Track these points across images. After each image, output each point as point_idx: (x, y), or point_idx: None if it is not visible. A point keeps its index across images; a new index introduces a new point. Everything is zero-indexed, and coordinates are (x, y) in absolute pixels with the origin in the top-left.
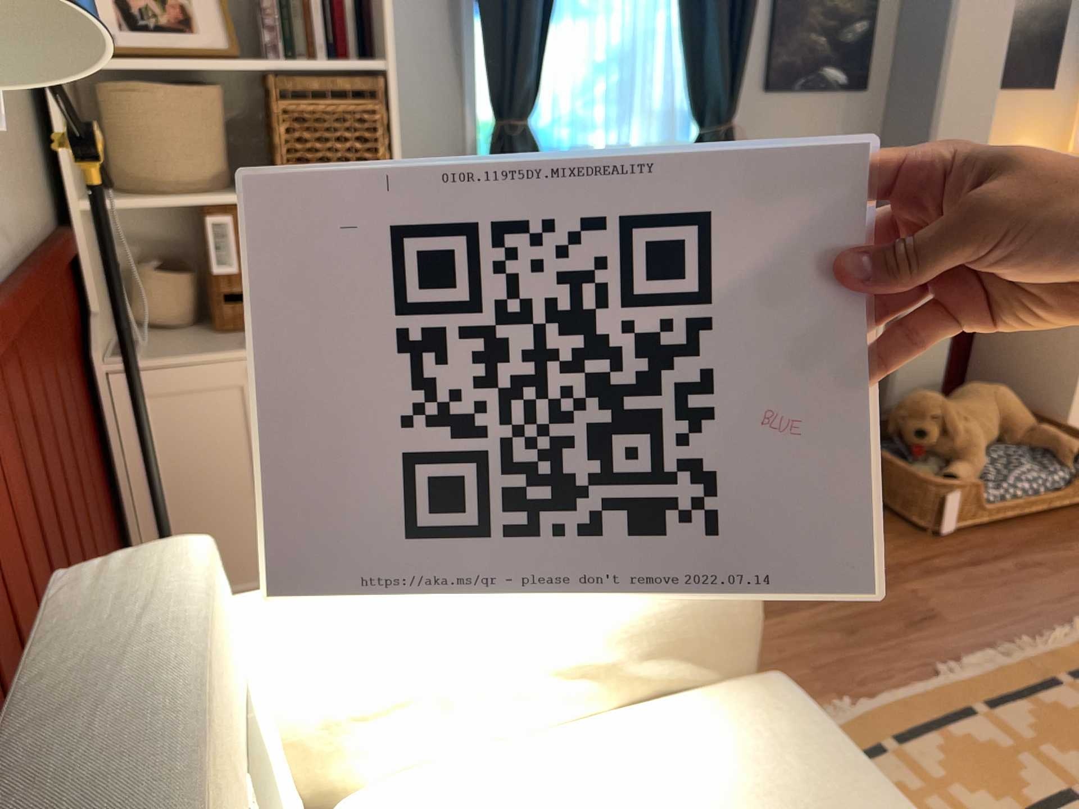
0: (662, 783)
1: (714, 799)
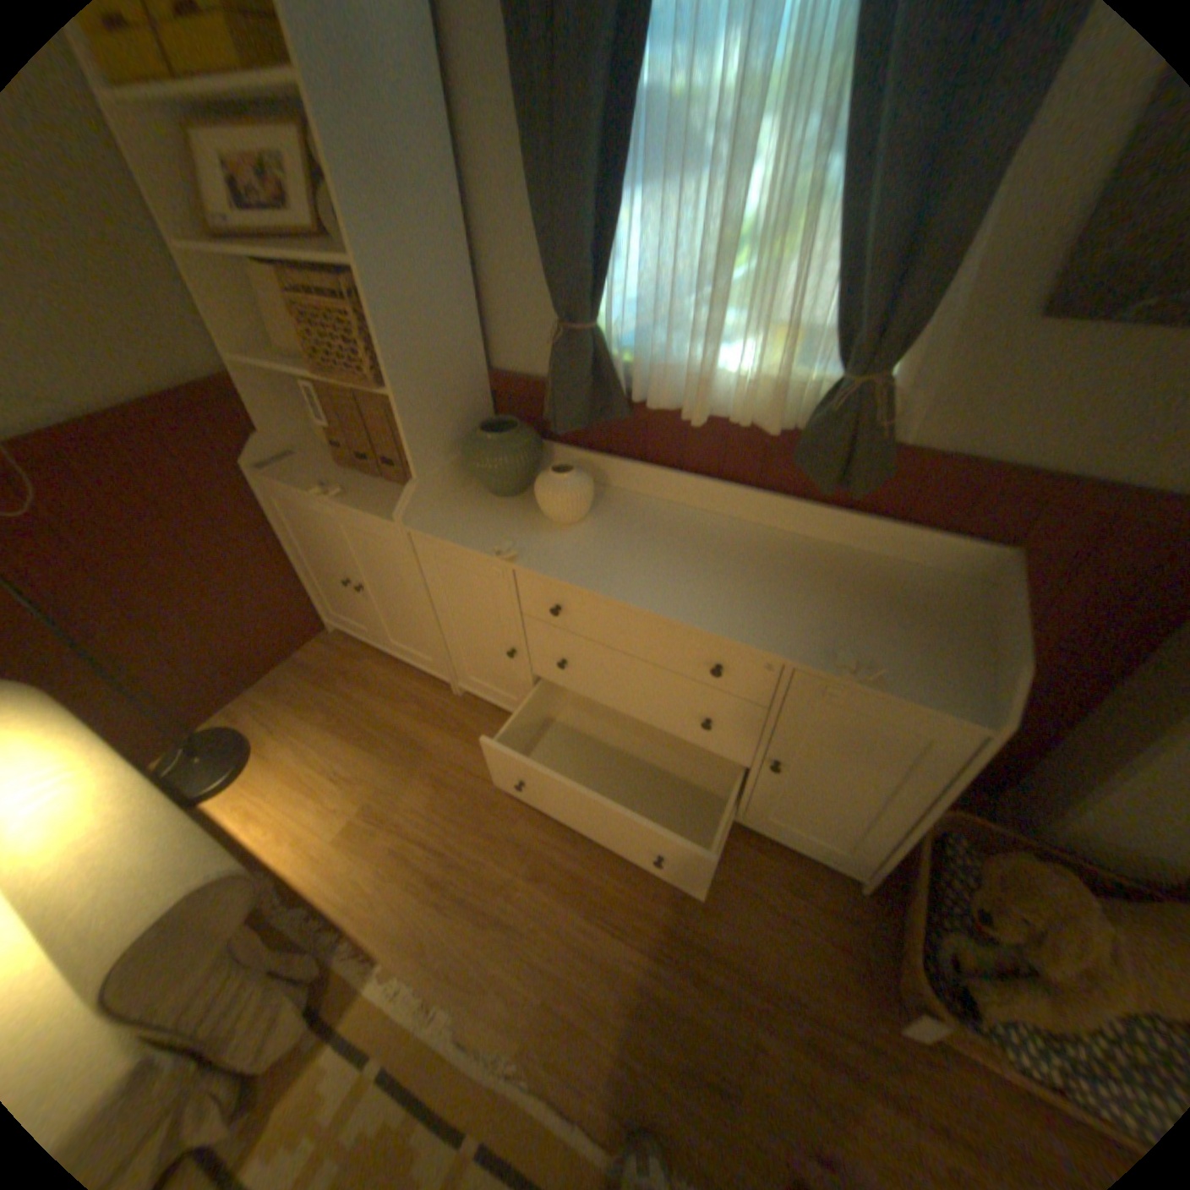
0: None
1: None
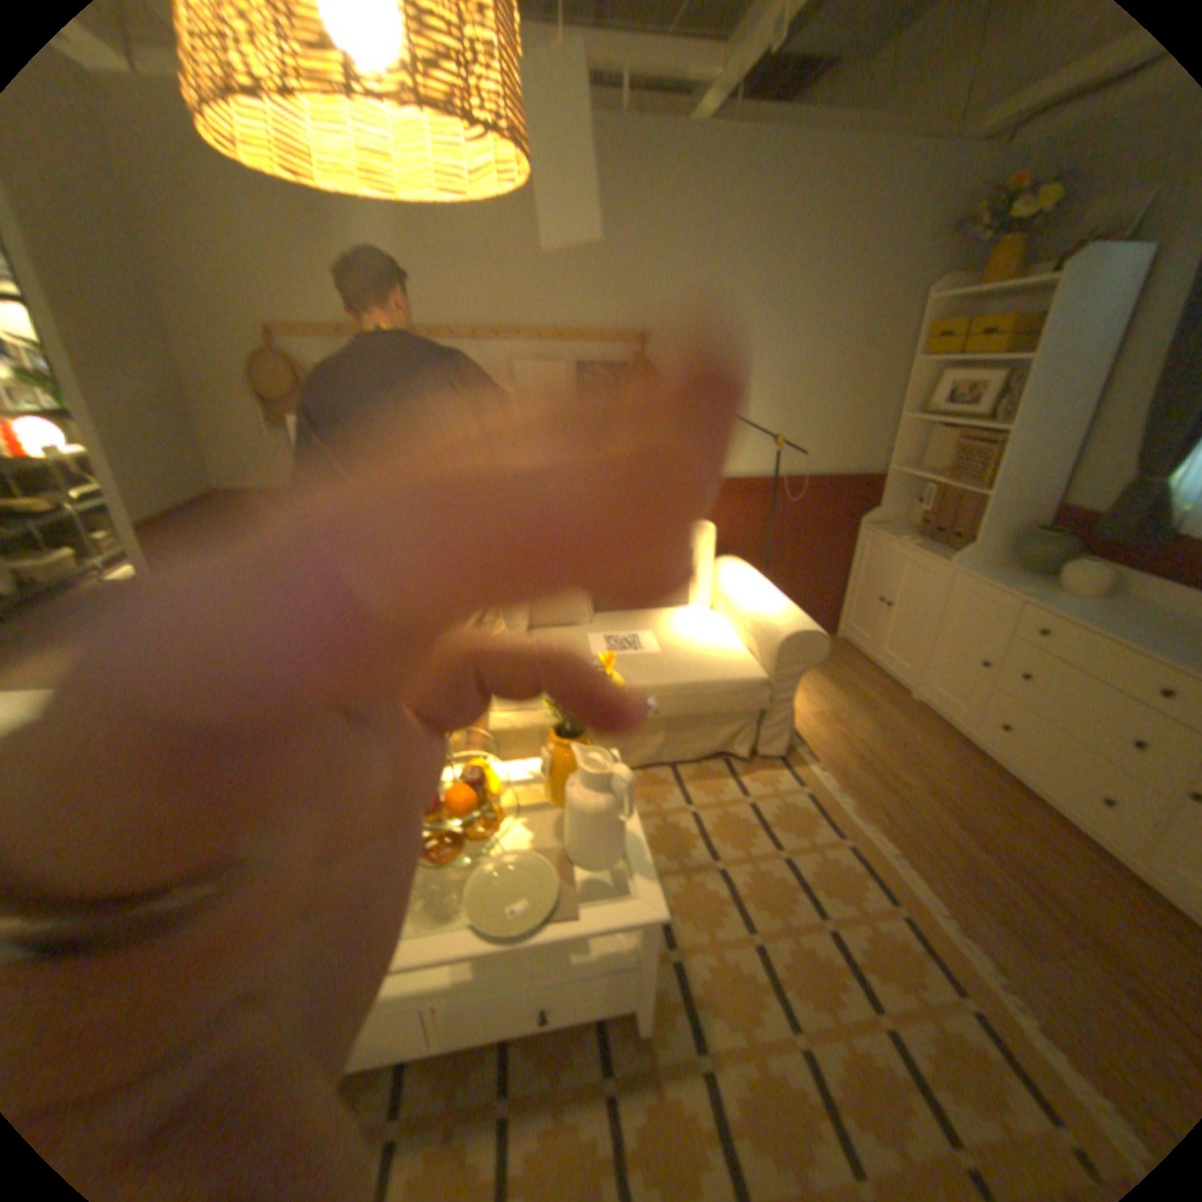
0: (709, 644)
1: (703, 650)
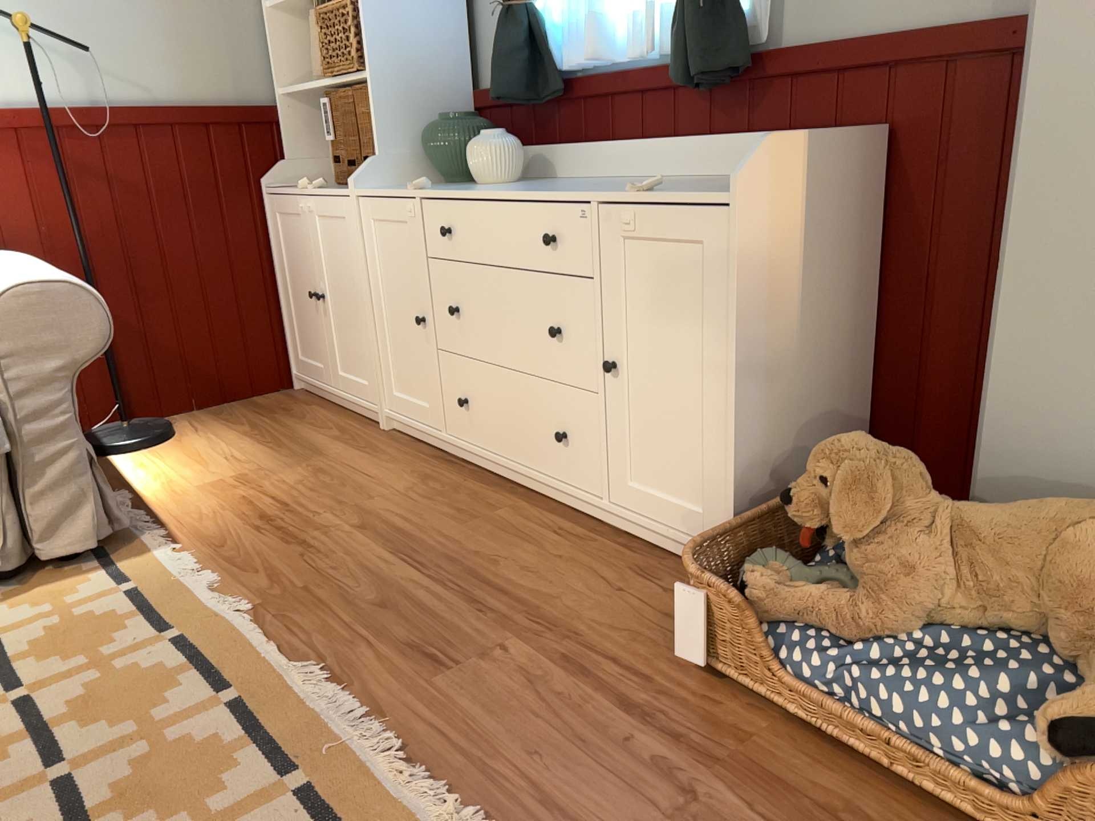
0: None
1: None
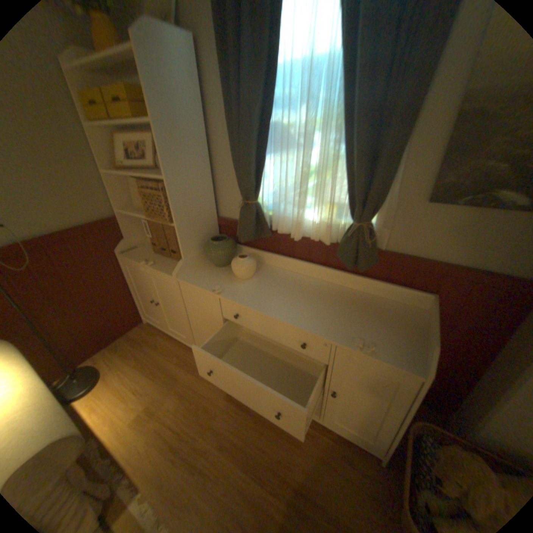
0: None
1: None
